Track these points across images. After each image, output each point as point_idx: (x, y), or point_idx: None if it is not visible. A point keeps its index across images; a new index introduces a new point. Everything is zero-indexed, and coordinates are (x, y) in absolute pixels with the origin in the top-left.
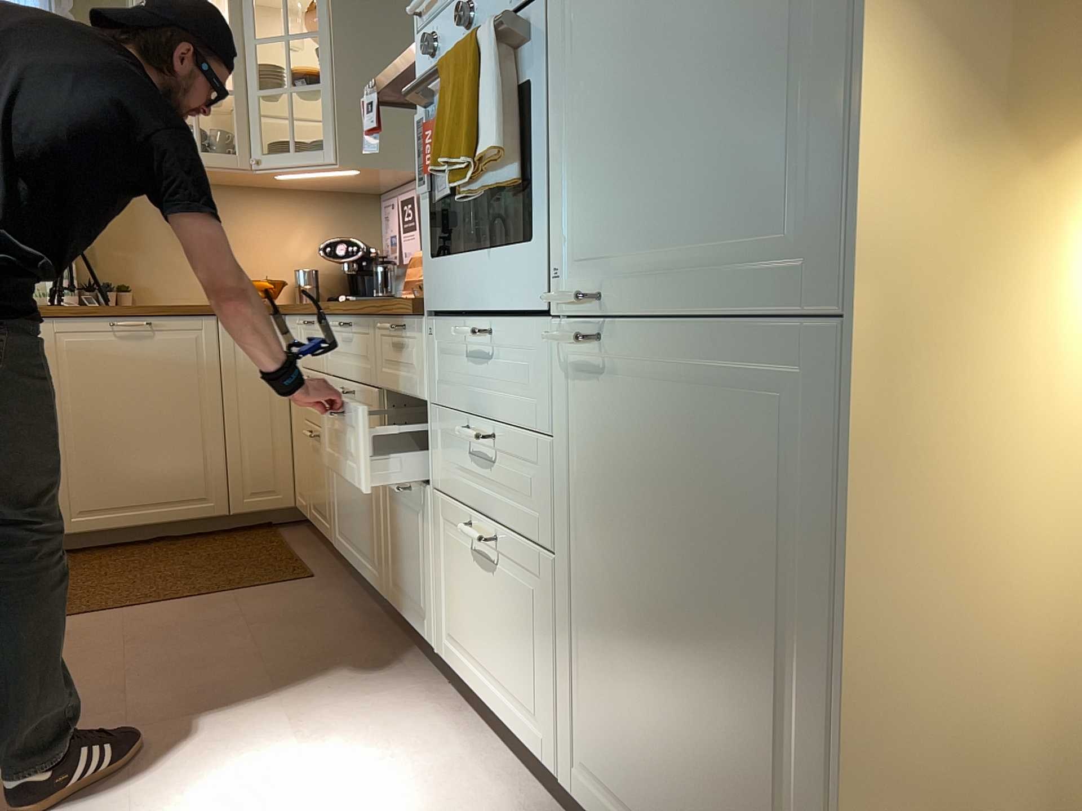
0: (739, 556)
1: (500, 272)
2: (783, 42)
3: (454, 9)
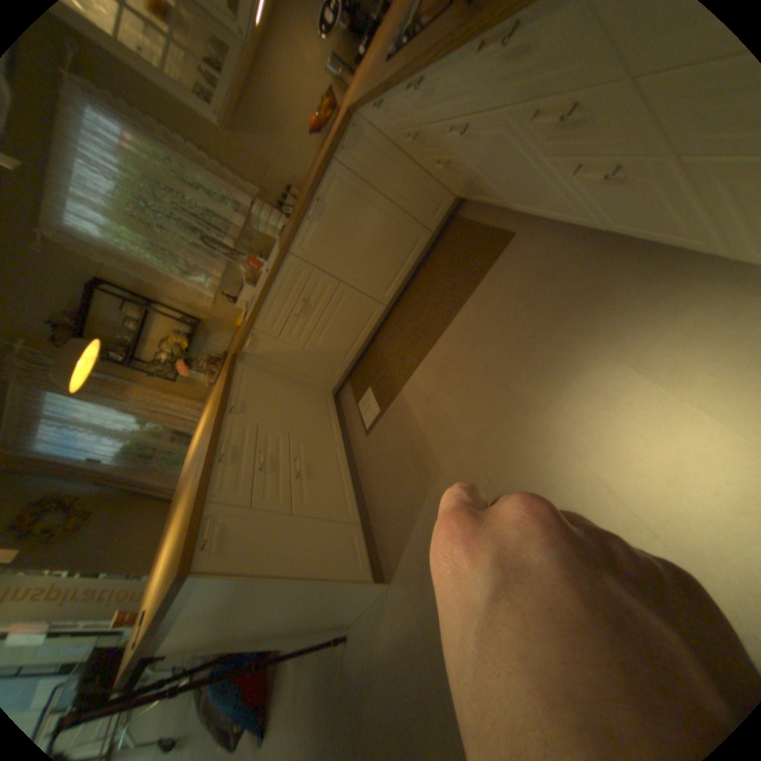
0: None
1: None
2: None
3: None
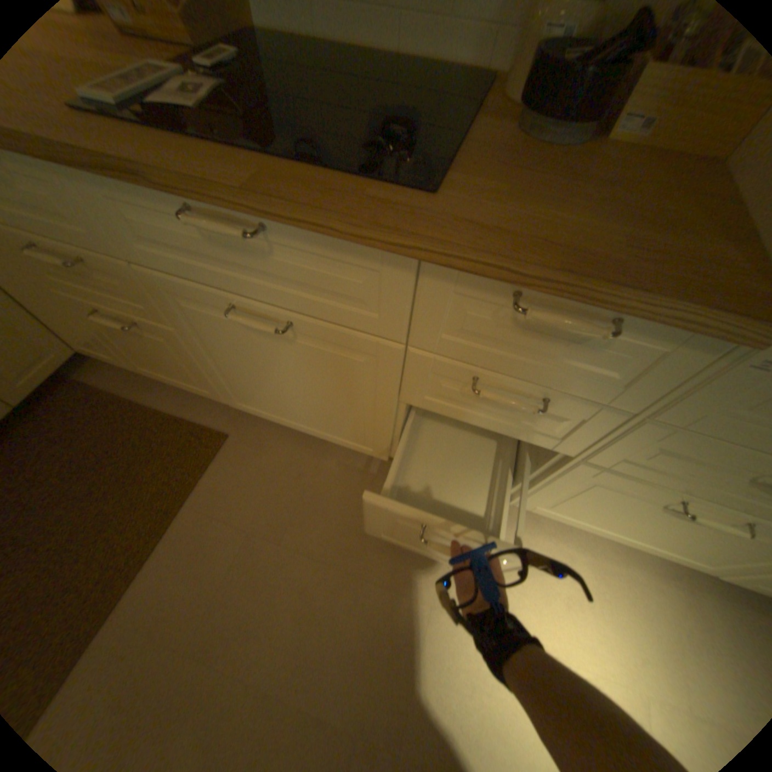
0: None
1: None
2: None
3: None
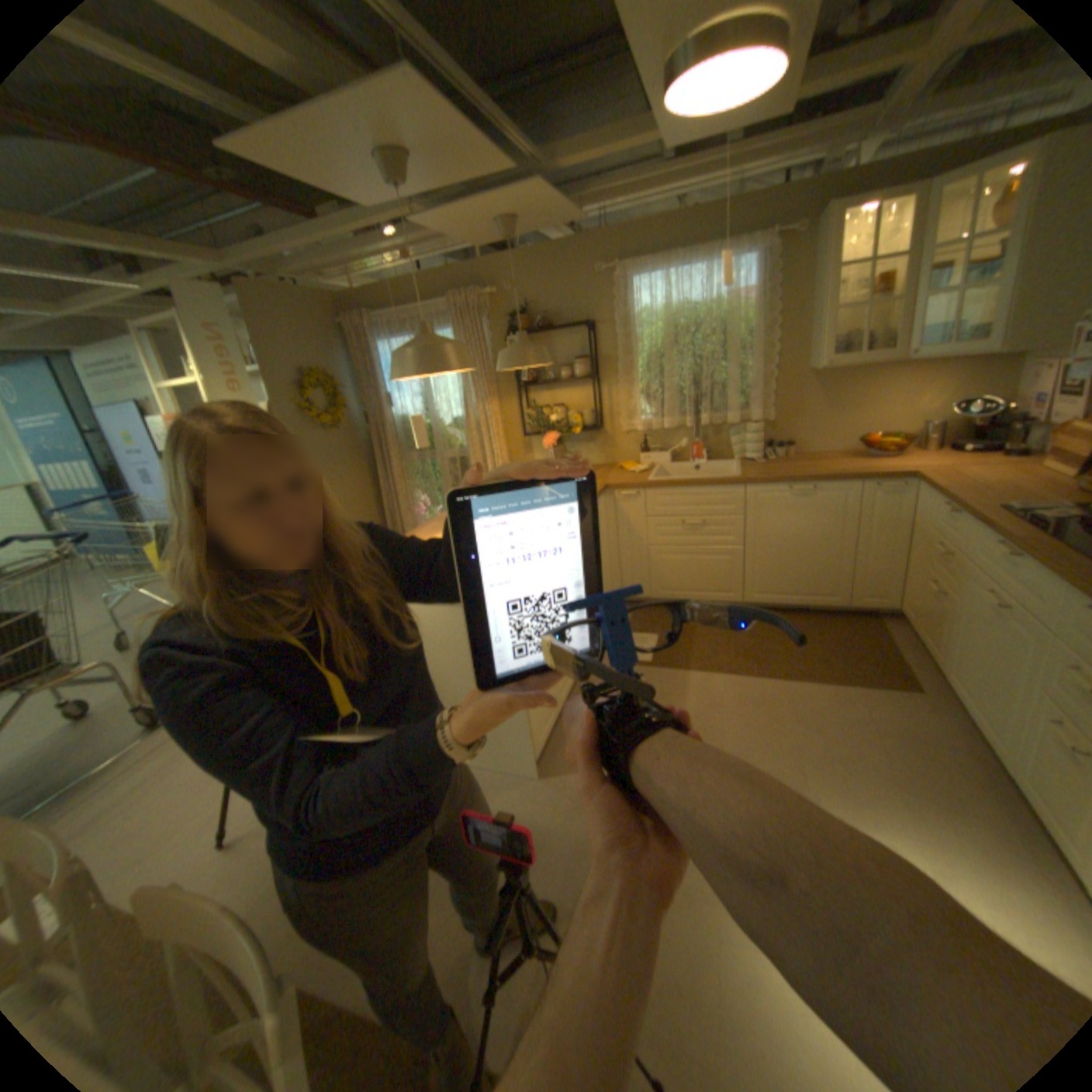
0: None
1: None
2: None
3: None
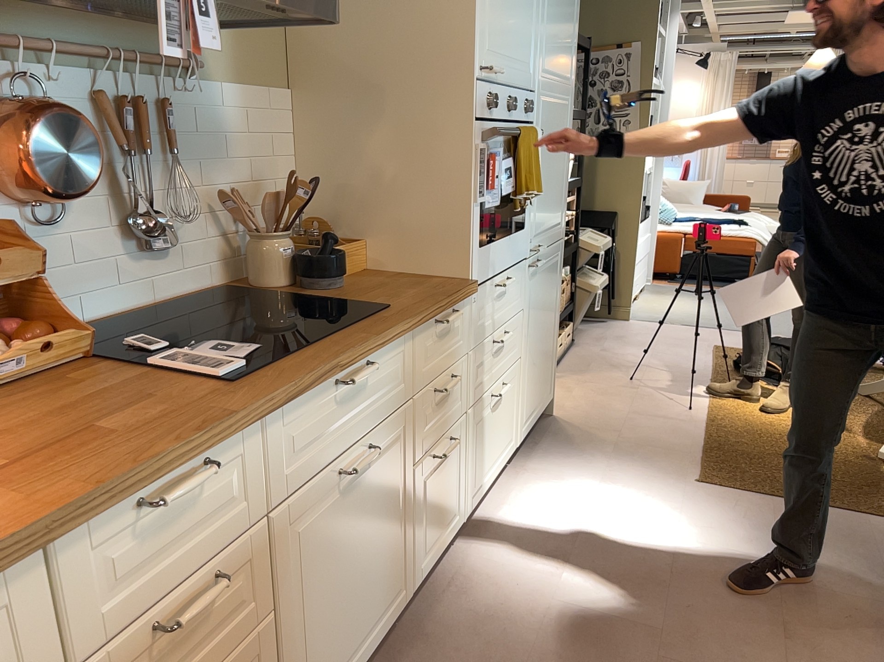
0: (551, 302)
1: (513, 245)
2: (562, 177)
3: (498, 89)
